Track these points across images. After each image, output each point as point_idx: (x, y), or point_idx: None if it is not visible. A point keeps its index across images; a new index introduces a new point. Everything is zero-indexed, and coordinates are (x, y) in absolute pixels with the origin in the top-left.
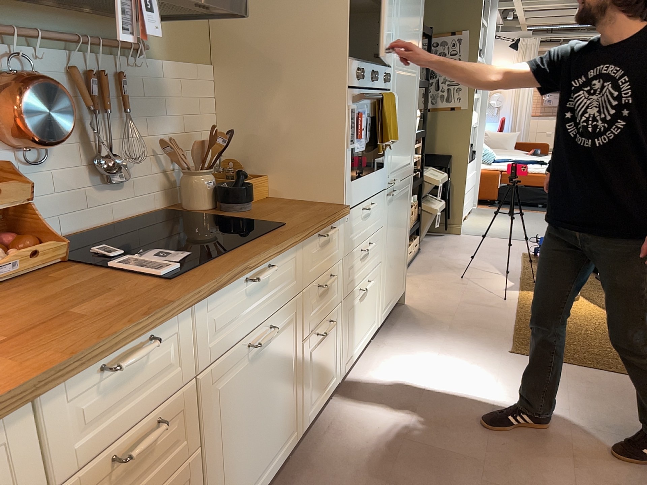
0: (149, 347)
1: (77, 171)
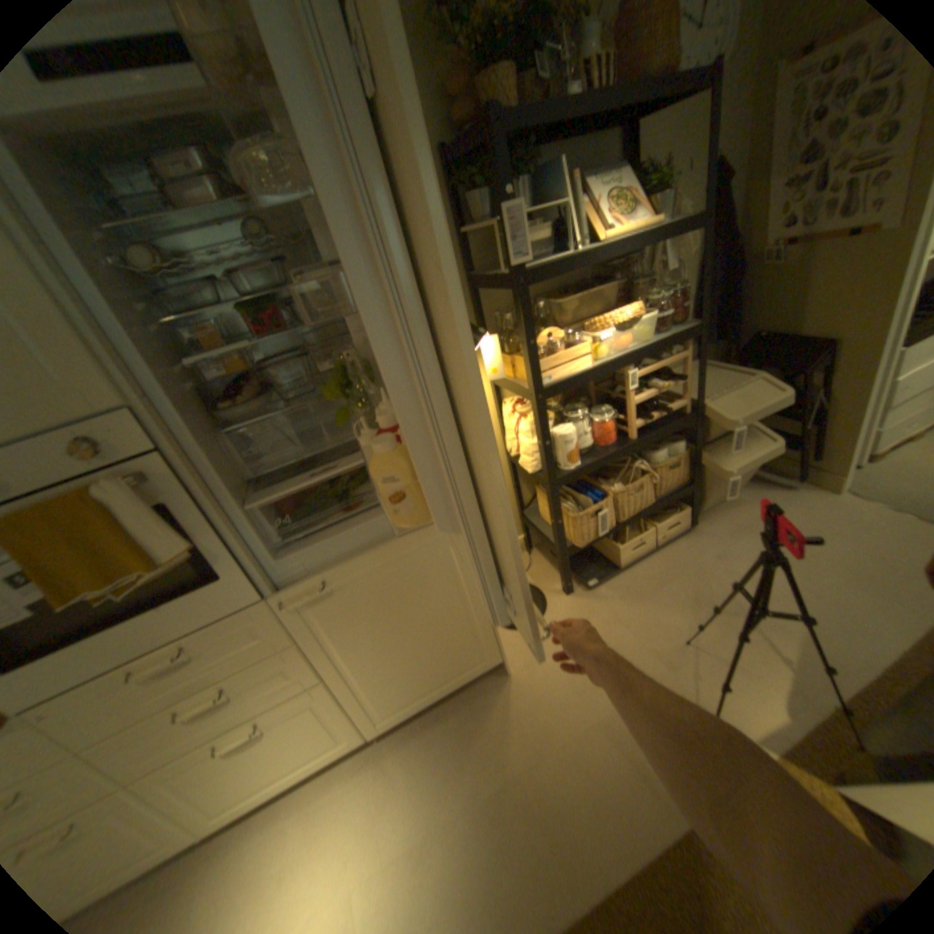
0: None
1: None
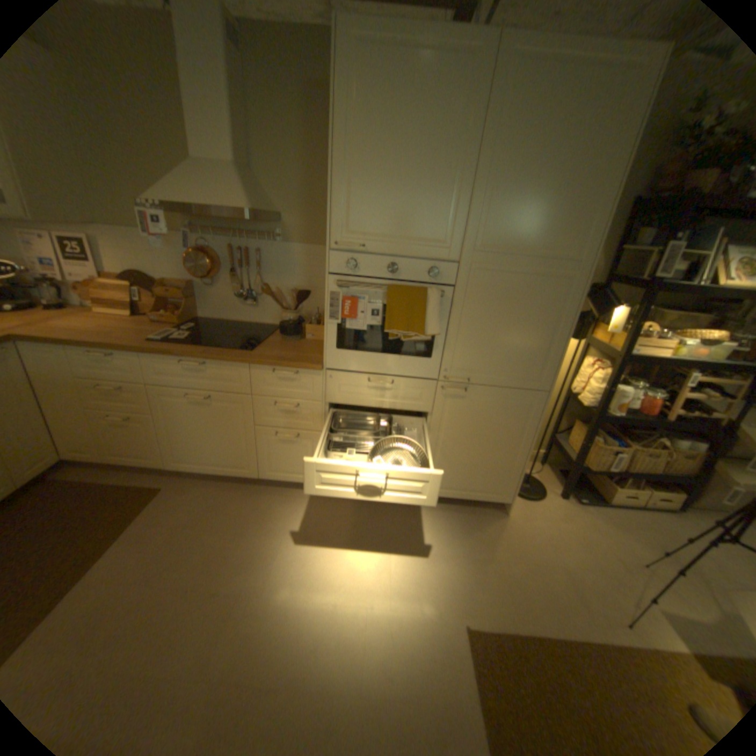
0: (103, 355)
1: (231, 293)
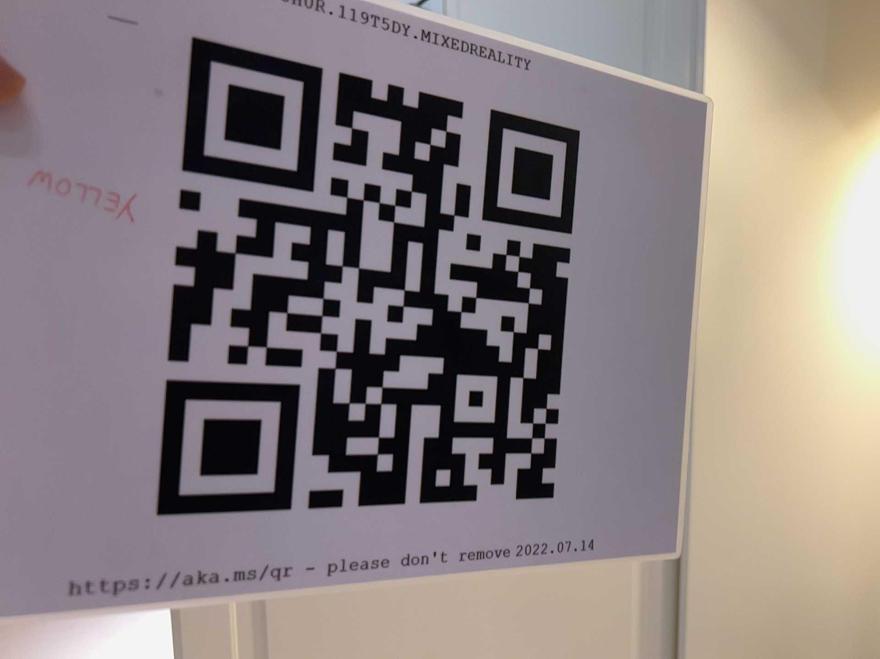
0: None
1: None
